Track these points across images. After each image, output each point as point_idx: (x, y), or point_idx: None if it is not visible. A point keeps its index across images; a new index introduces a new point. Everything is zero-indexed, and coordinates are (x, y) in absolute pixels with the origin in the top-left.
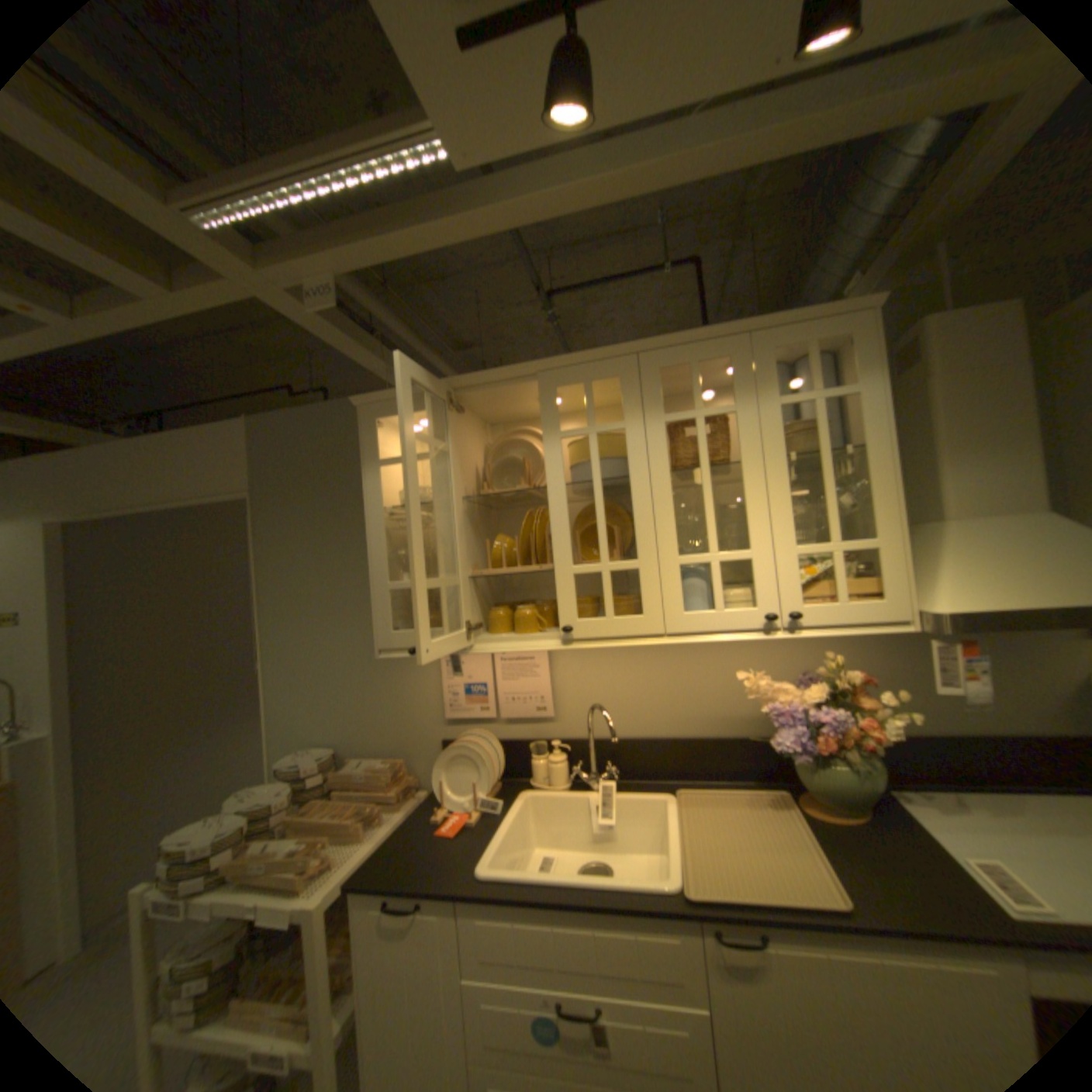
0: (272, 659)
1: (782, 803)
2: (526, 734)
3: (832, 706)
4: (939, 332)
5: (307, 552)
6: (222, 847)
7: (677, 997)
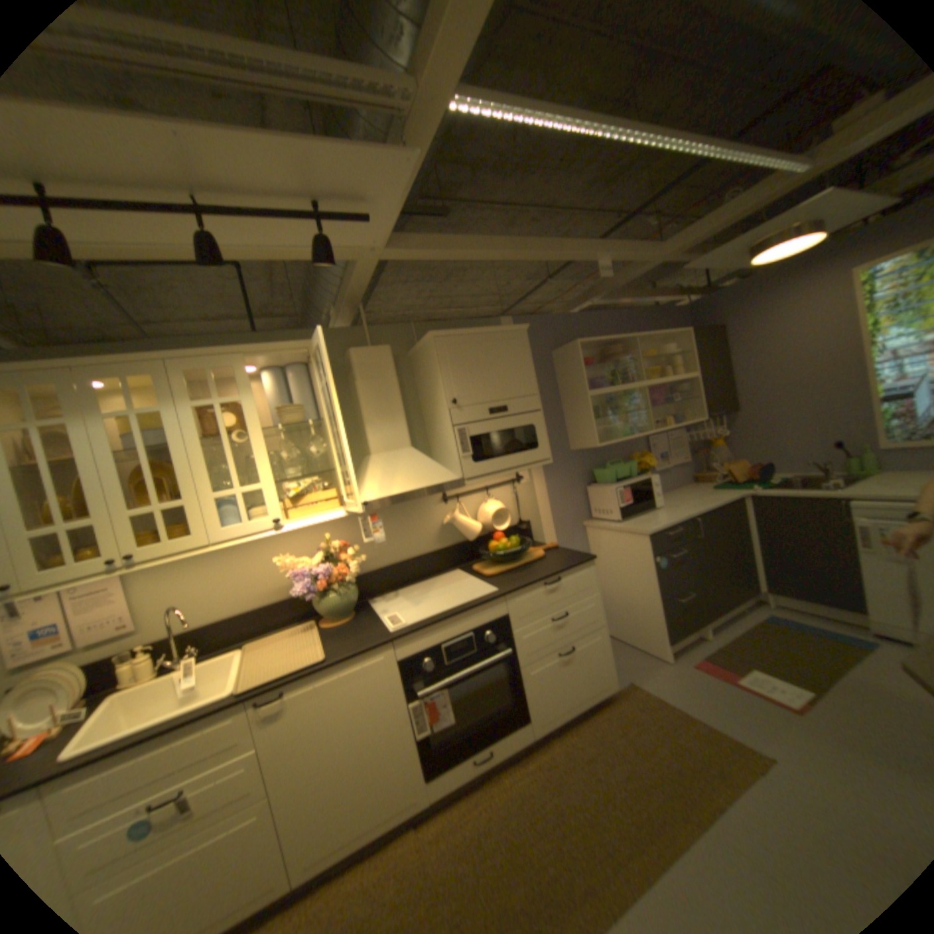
0: None
1: (310, 628)
2: (109, 652)
3: (328, 563)
4: (357, 358)
5: None
6: None
7: (234, 753)
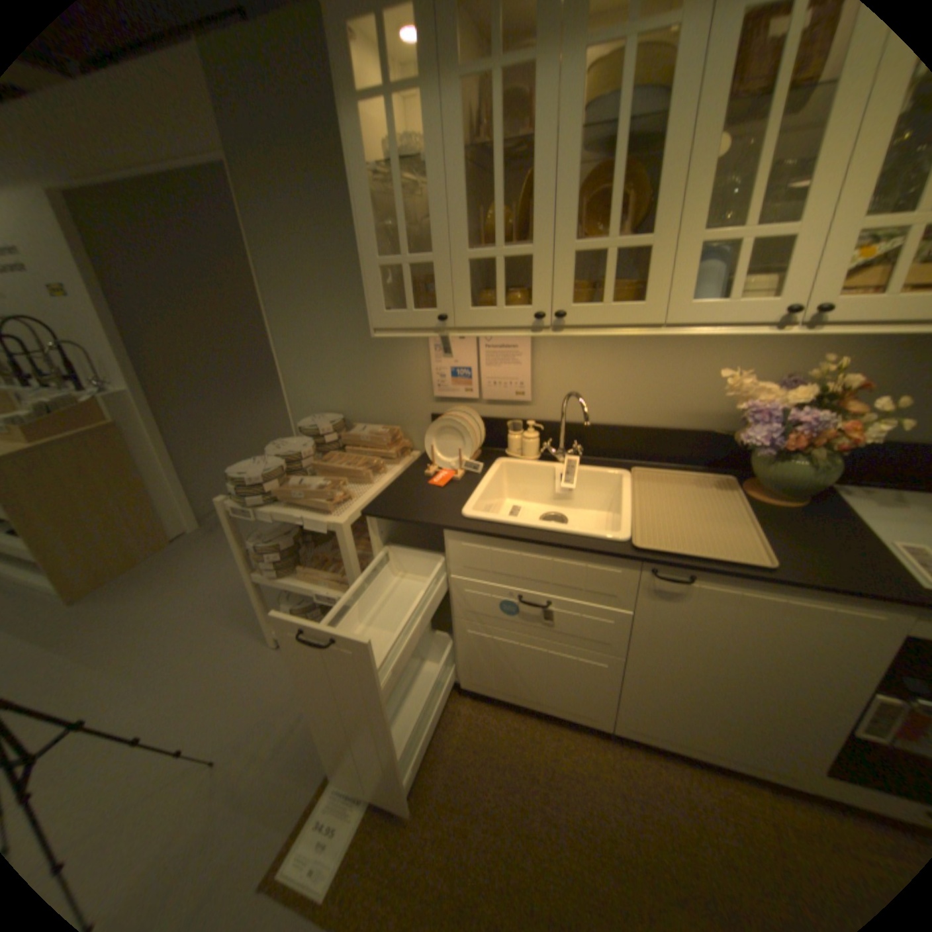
0: (280, 336)
1: (726, 484)
2: (504, 413)
3: (814, 407)
4: None
5: (293, 226)
6: (270, 477)
7: (611, 602)
